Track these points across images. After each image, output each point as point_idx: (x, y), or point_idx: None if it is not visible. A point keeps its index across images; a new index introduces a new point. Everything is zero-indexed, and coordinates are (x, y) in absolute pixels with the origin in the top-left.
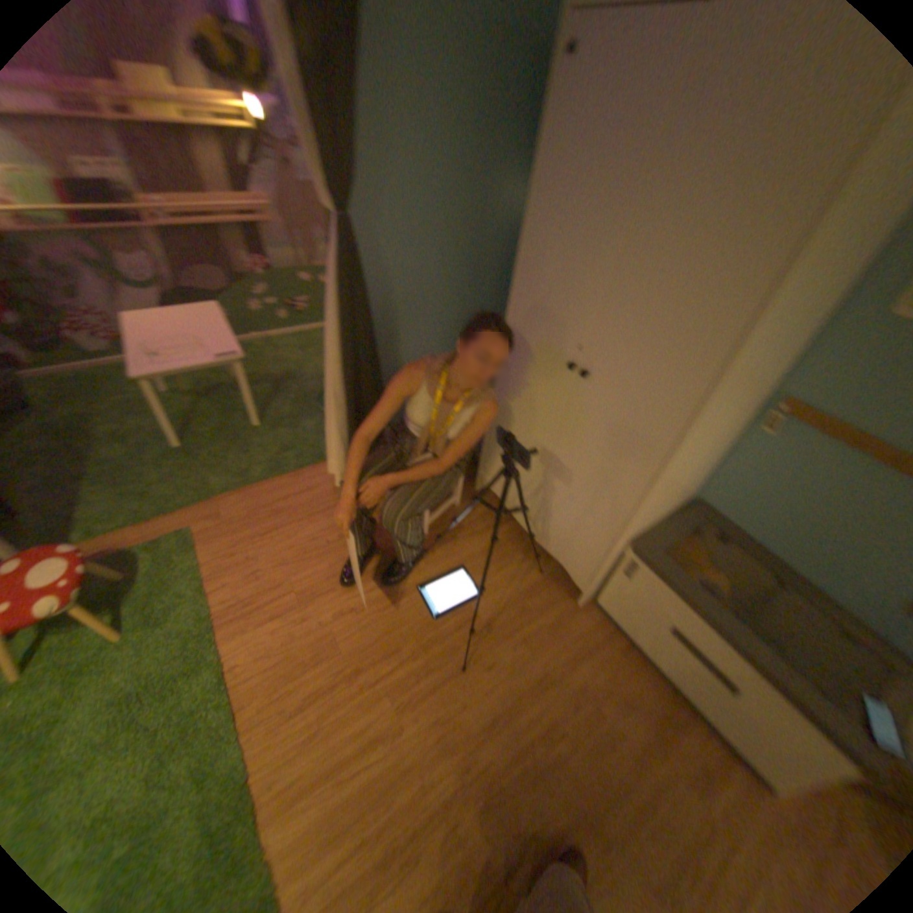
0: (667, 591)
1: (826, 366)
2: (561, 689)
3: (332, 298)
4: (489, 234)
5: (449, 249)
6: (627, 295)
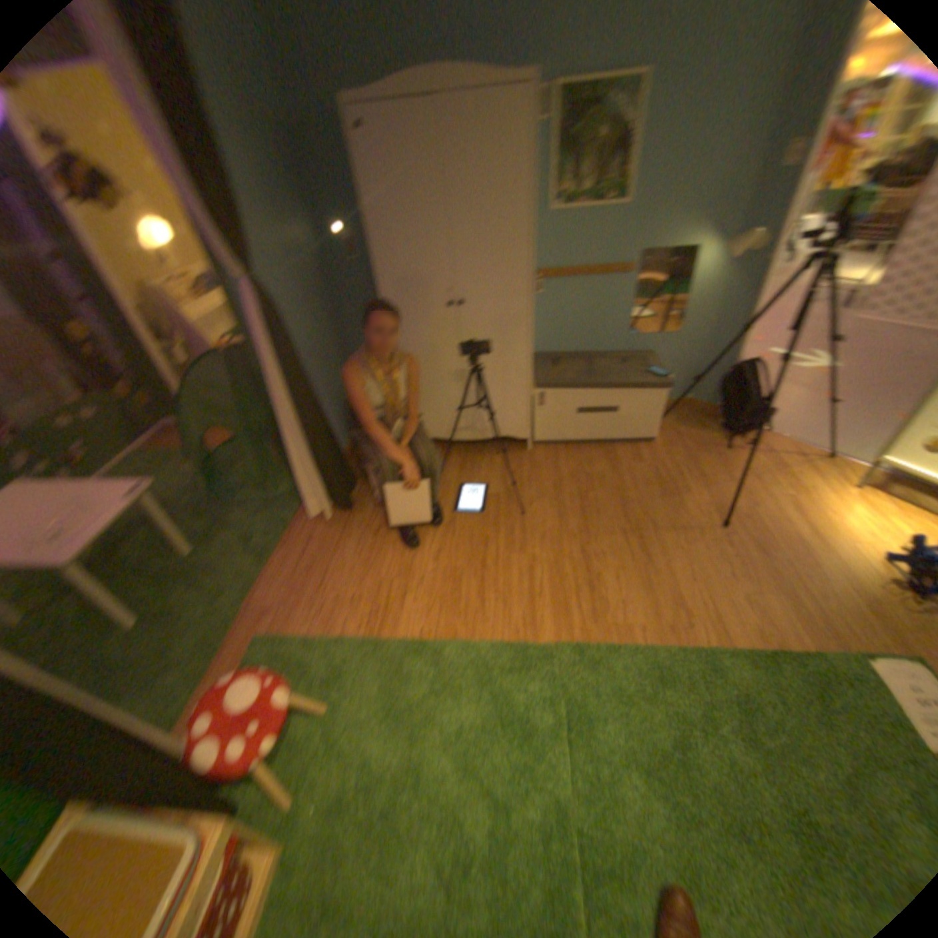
0: (565, 390)
1: (543, 247)
2: (564, 481)
3: (270, 344)
4: (308, 265)
5: (296, 284)
6: (455, 249)
